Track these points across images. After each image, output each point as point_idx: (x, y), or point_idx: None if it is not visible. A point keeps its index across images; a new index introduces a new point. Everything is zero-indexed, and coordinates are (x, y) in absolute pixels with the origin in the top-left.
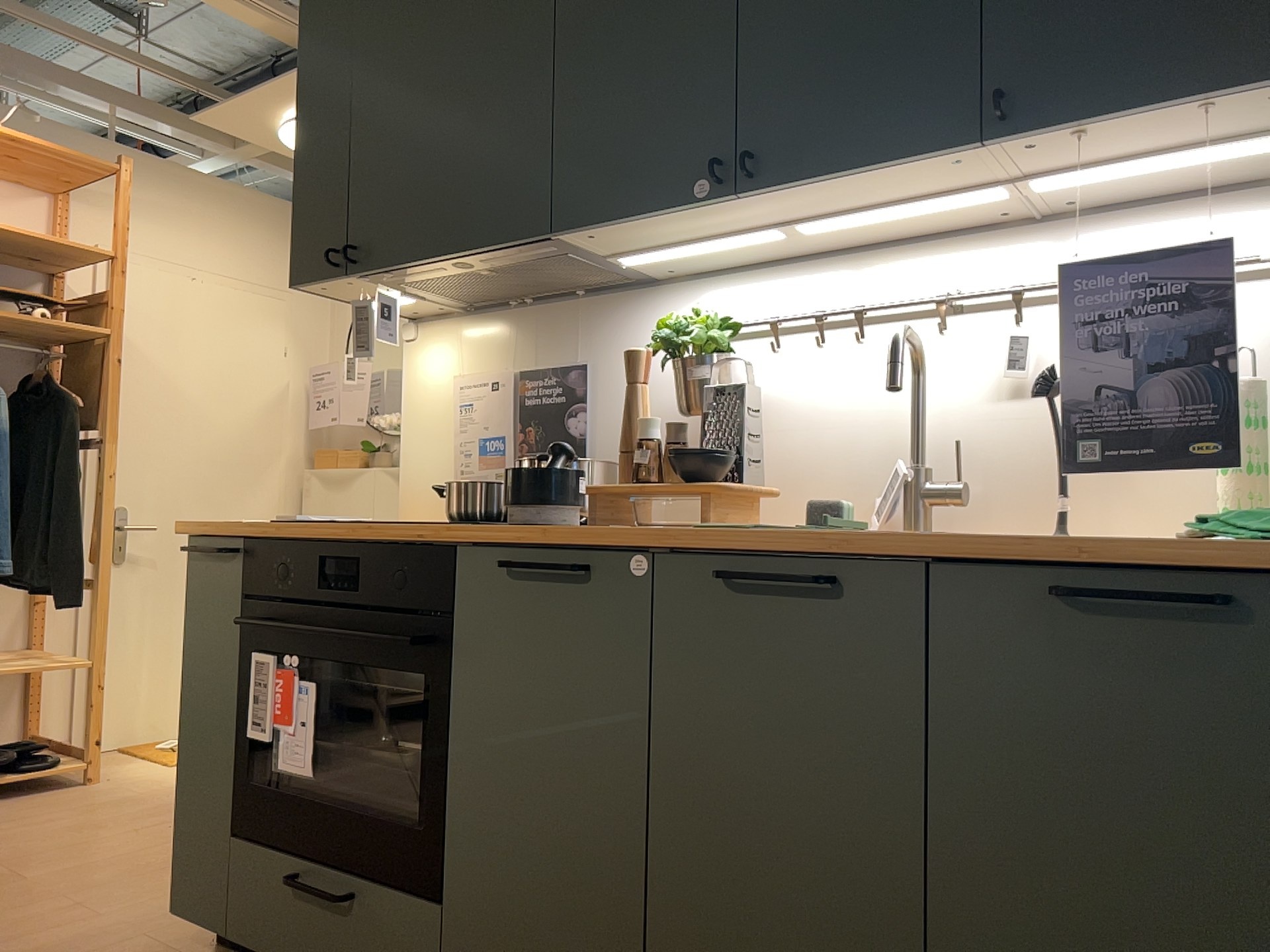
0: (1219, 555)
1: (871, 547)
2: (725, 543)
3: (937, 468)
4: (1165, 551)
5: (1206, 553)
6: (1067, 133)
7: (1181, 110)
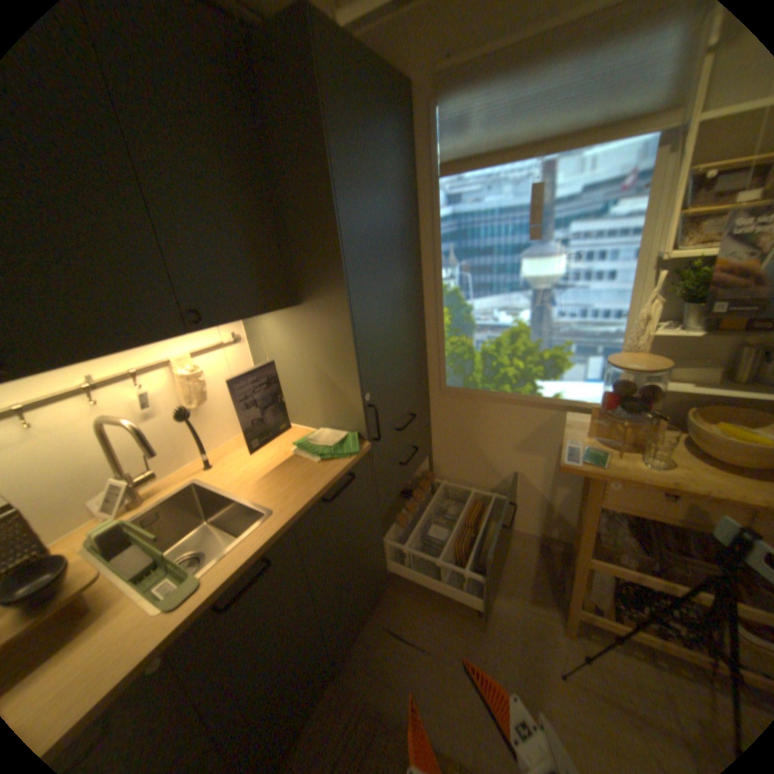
0: (343, 466)
1: (275, 537)
2: (212, 598)
3: (127, 470)
4: (334, 472)
5: (347, 468)
6: (216, 324)
7: (252, 315)
